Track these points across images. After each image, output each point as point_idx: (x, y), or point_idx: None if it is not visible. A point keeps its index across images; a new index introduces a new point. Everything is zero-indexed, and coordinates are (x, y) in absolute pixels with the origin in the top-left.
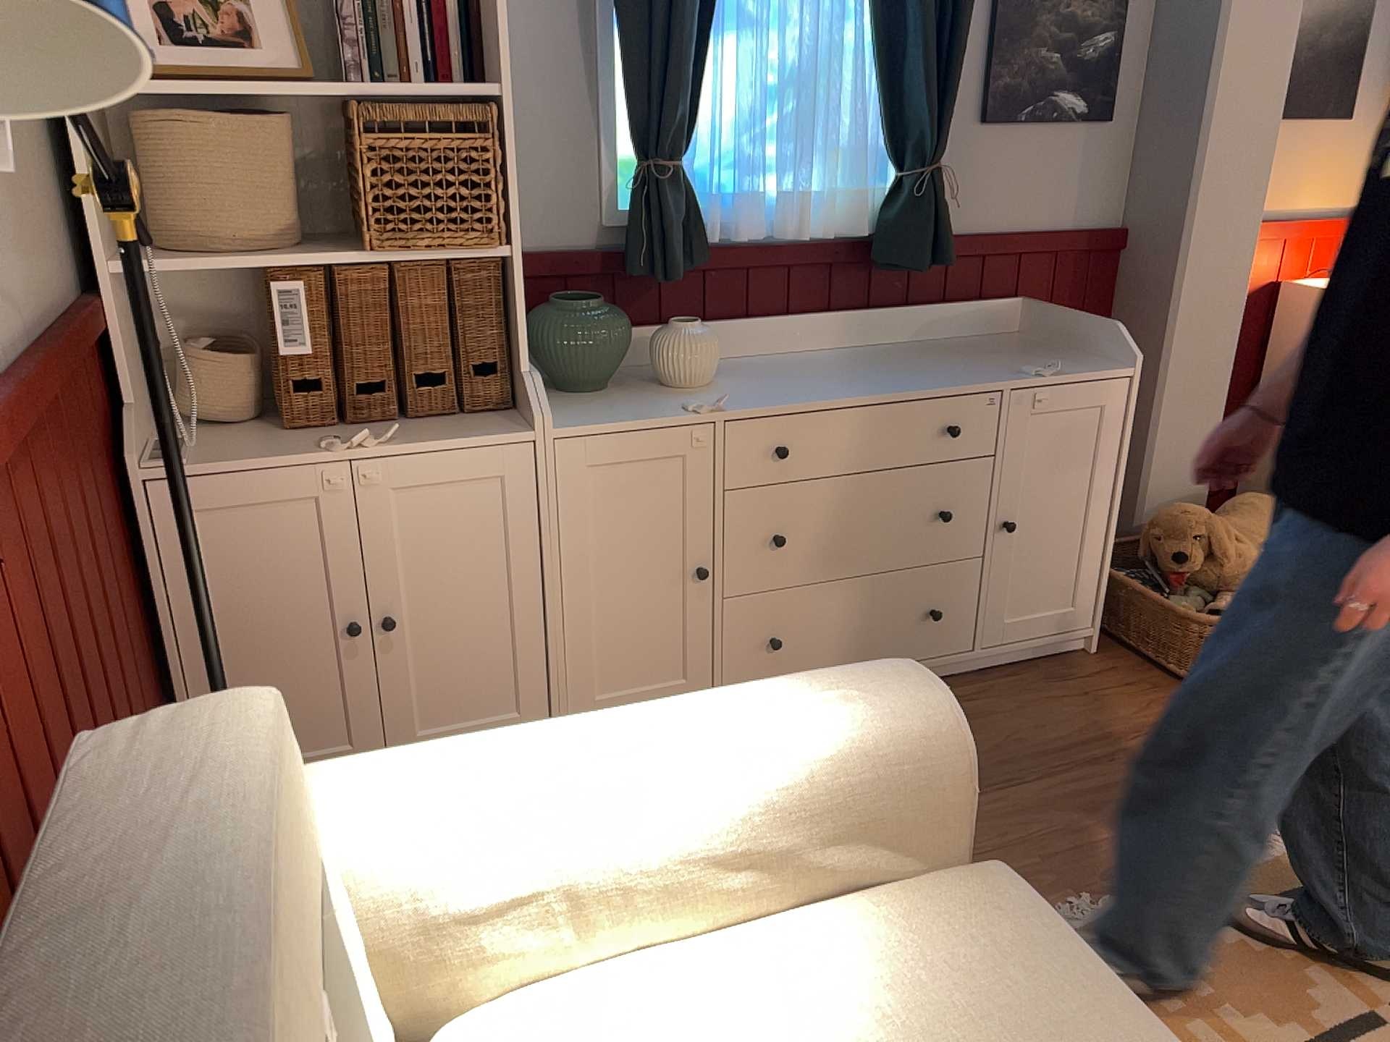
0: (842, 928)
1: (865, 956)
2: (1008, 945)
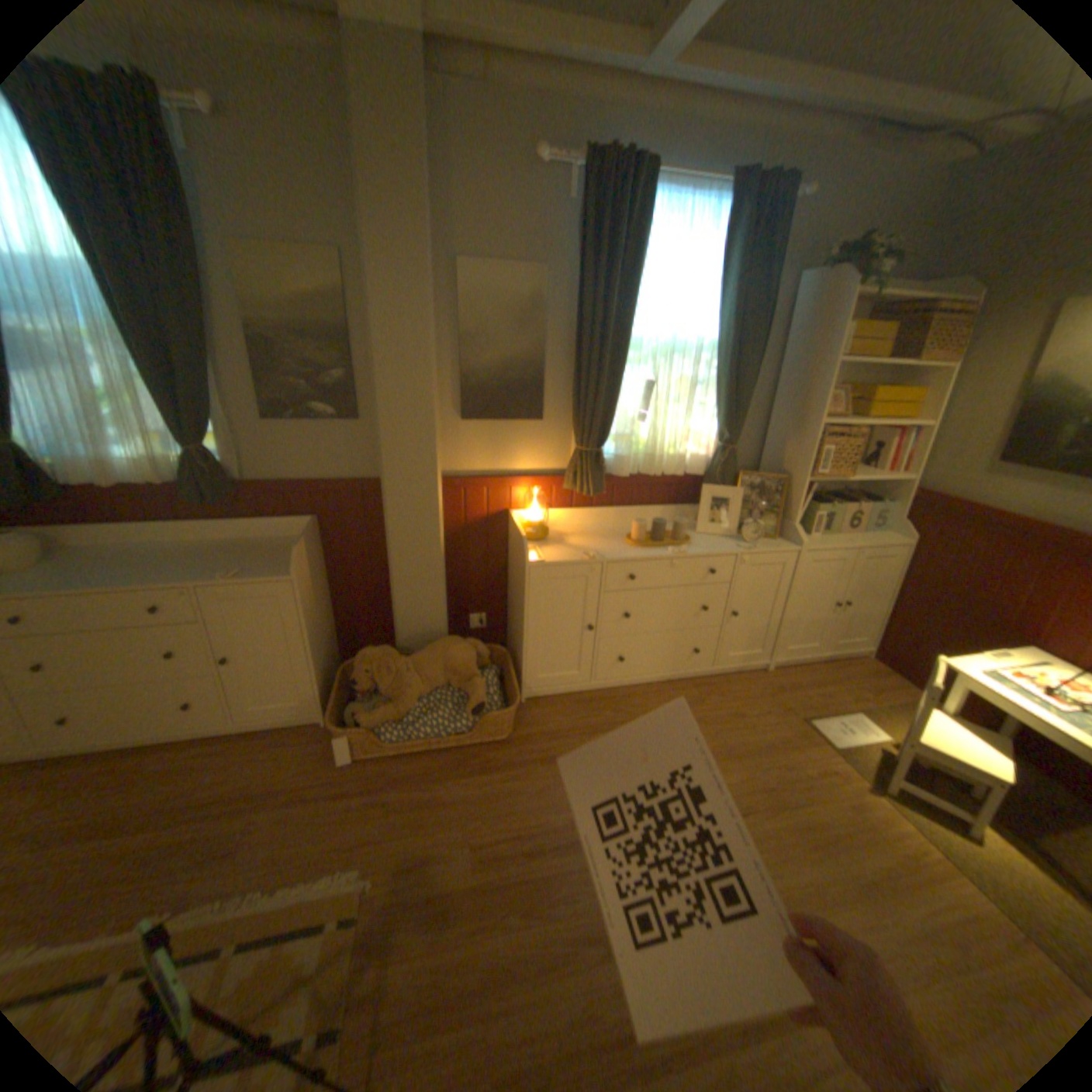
0: None
1: None
2: None
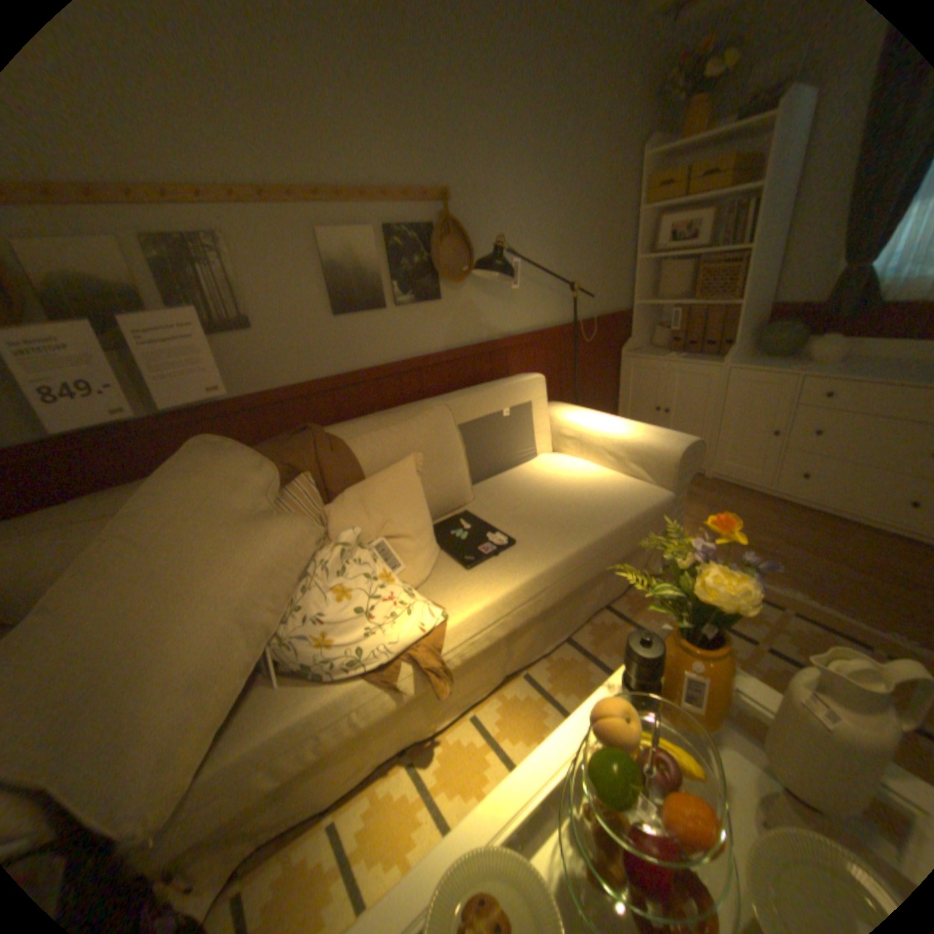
0: (622, 479)
1: (616, 482)
2: (640, 496)
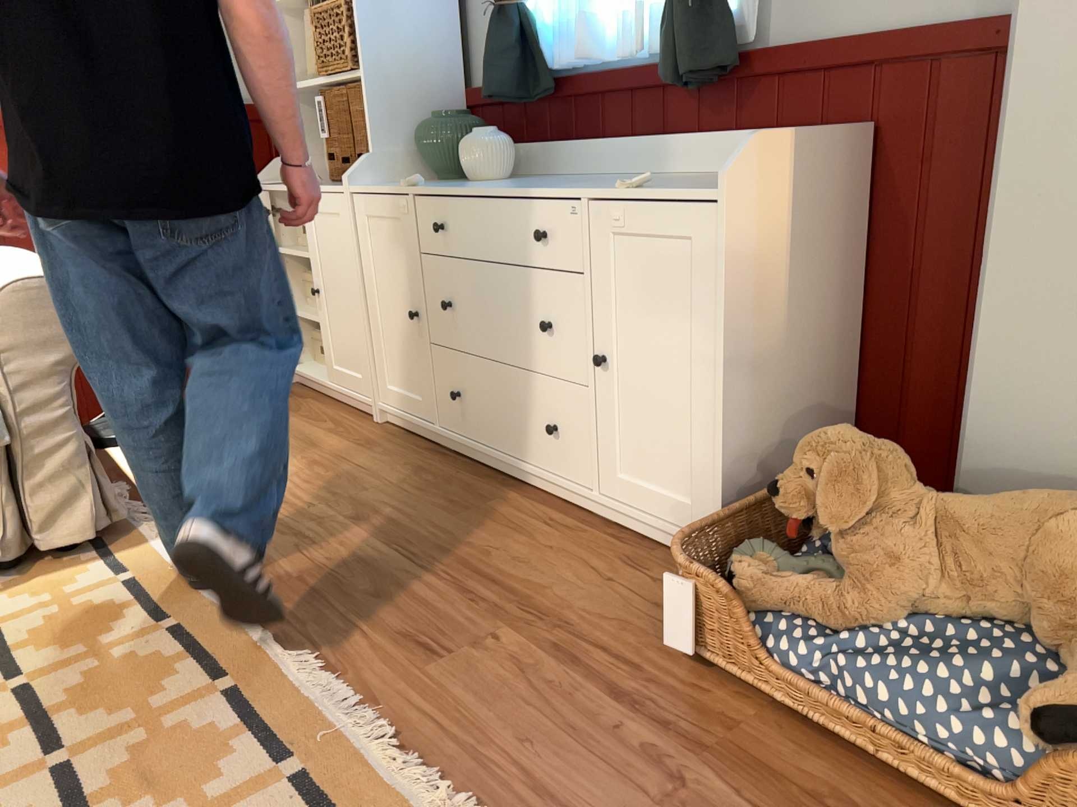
0: None
1: None
2: None
